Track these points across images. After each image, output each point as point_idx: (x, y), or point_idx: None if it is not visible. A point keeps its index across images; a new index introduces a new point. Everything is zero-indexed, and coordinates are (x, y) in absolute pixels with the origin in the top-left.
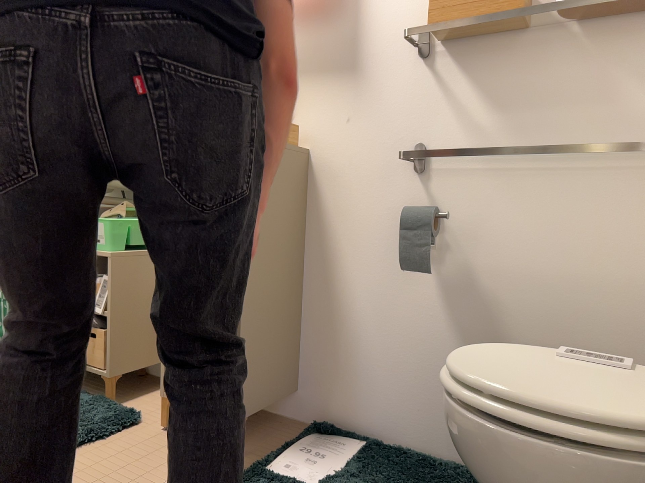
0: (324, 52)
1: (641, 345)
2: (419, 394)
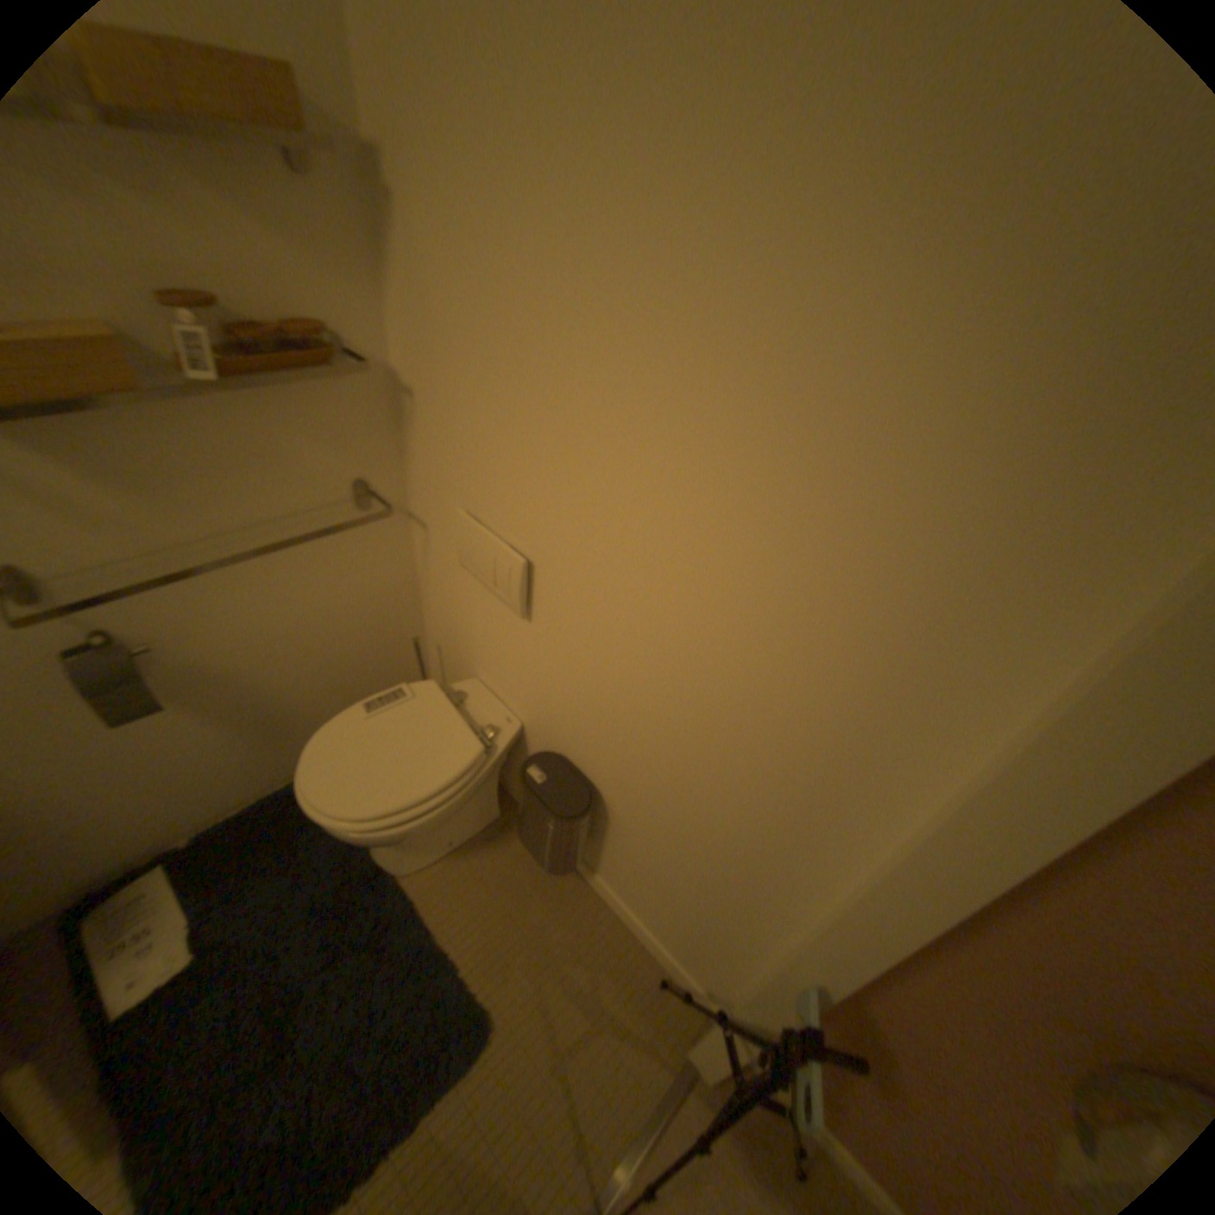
0: None
1: (367, 635)
2: (186, 788)
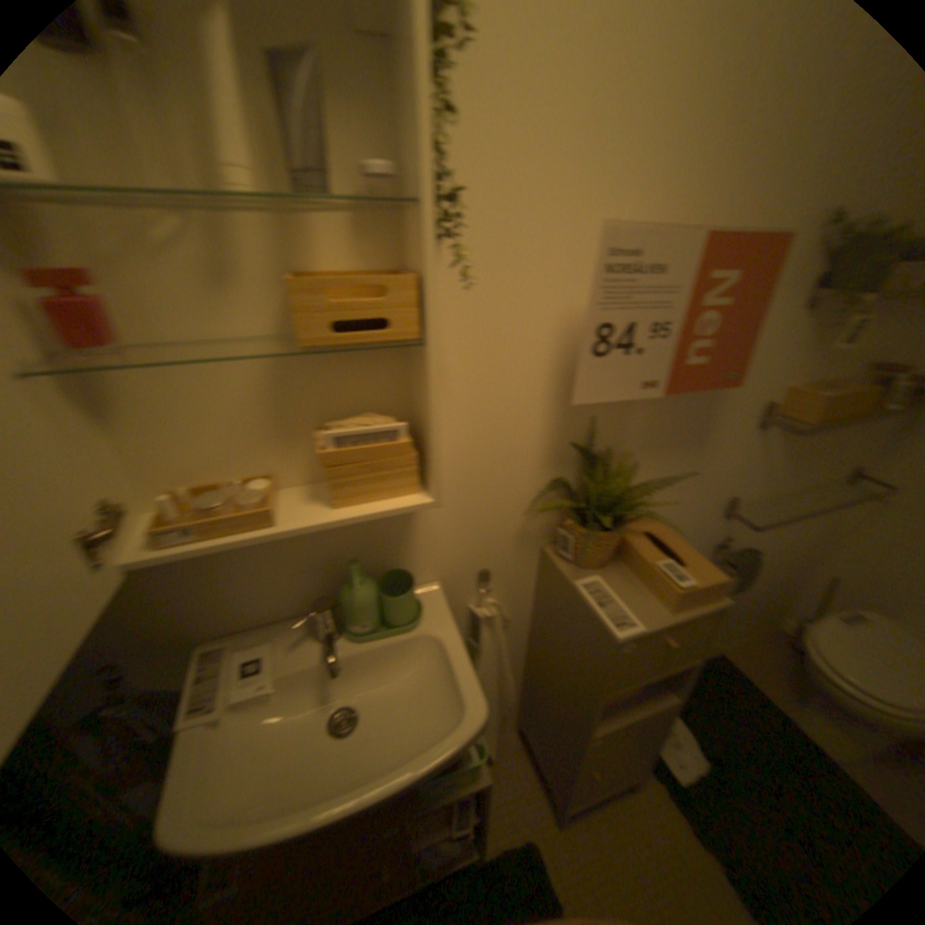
0: (676, 422)
1: (795, 569)
2: None
